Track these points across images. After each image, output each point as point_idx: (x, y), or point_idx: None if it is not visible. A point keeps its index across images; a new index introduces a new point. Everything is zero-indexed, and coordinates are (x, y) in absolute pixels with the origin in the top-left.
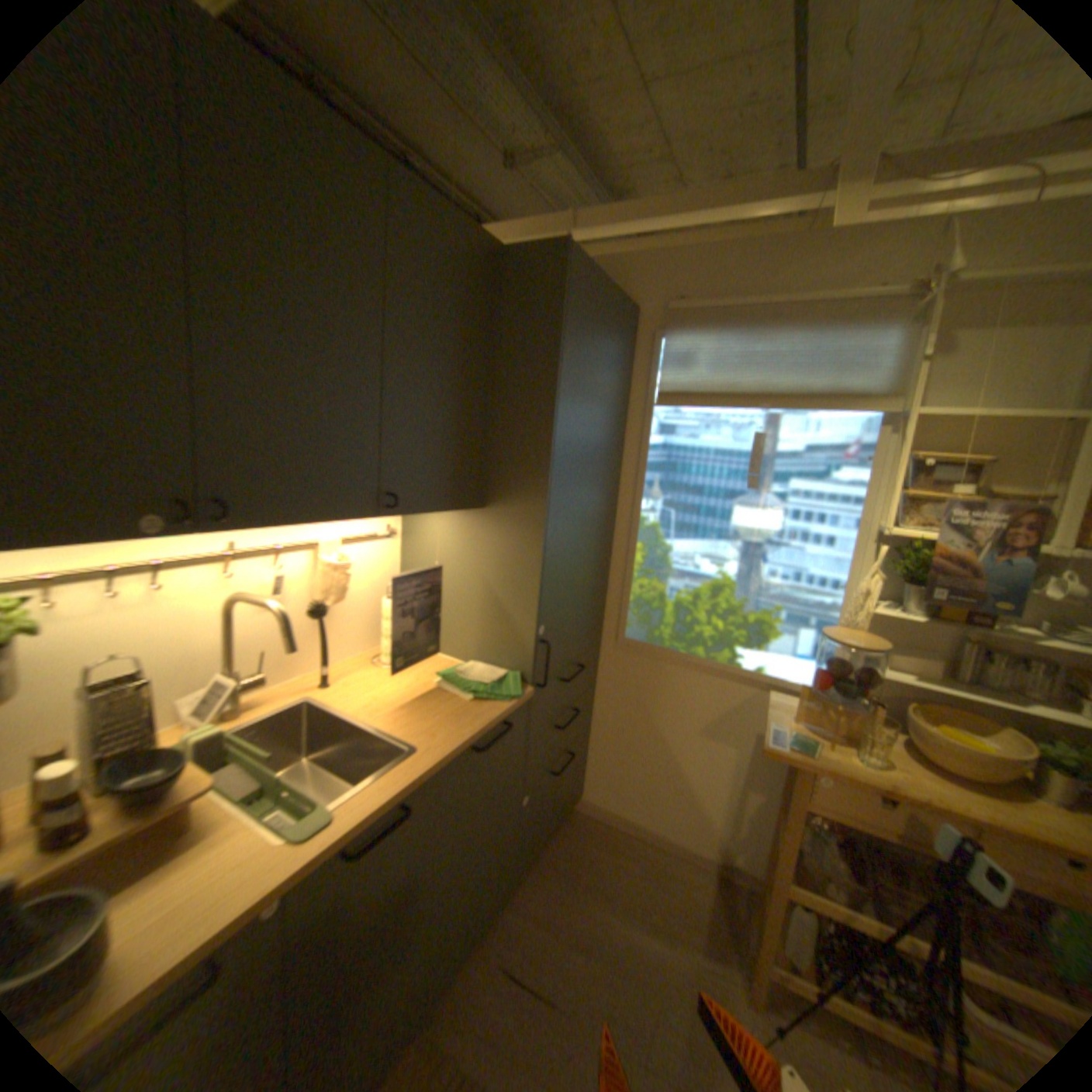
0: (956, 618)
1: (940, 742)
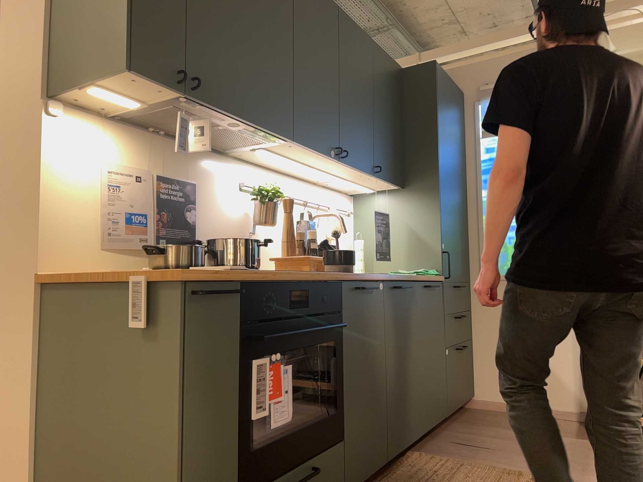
0: None
1: None
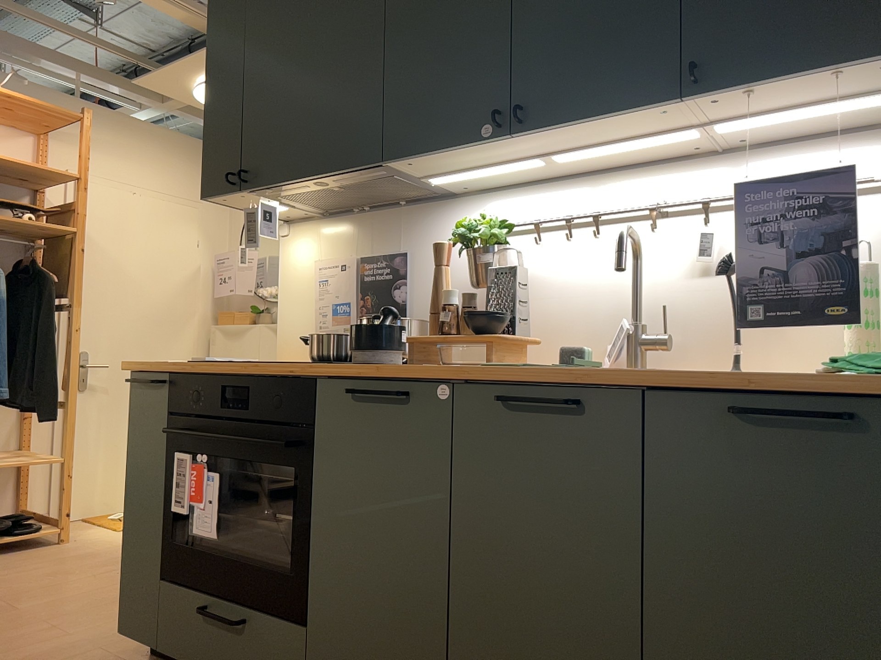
0: None
1: None
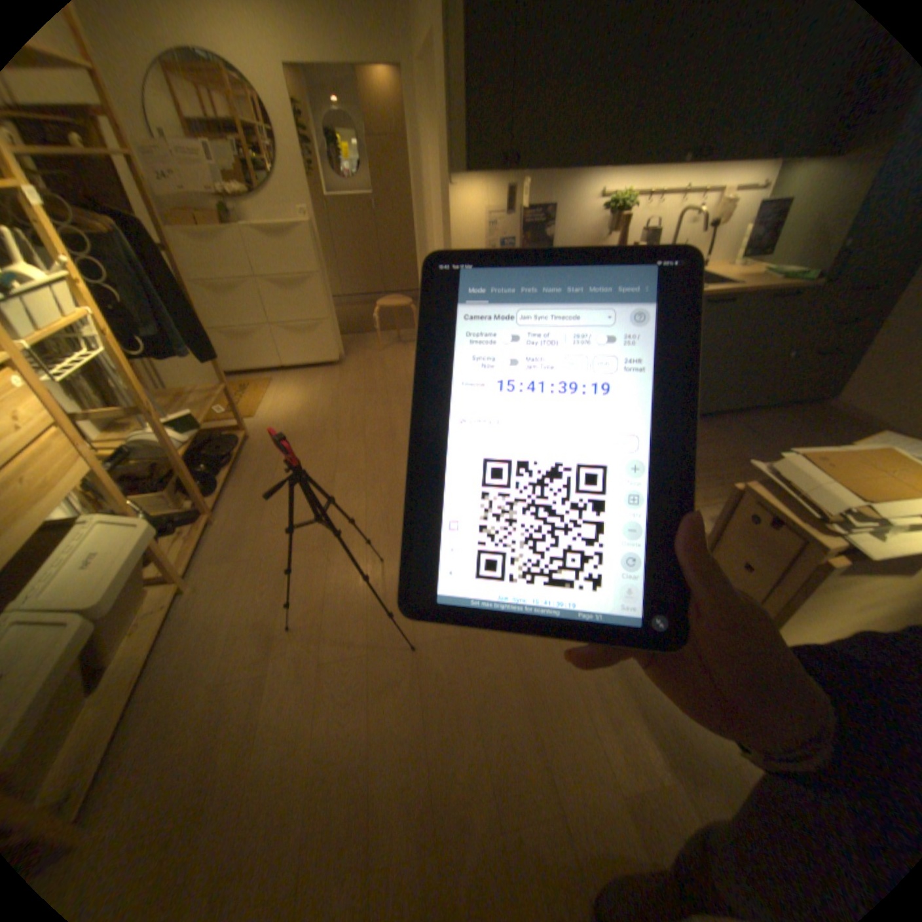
0: None
1: None
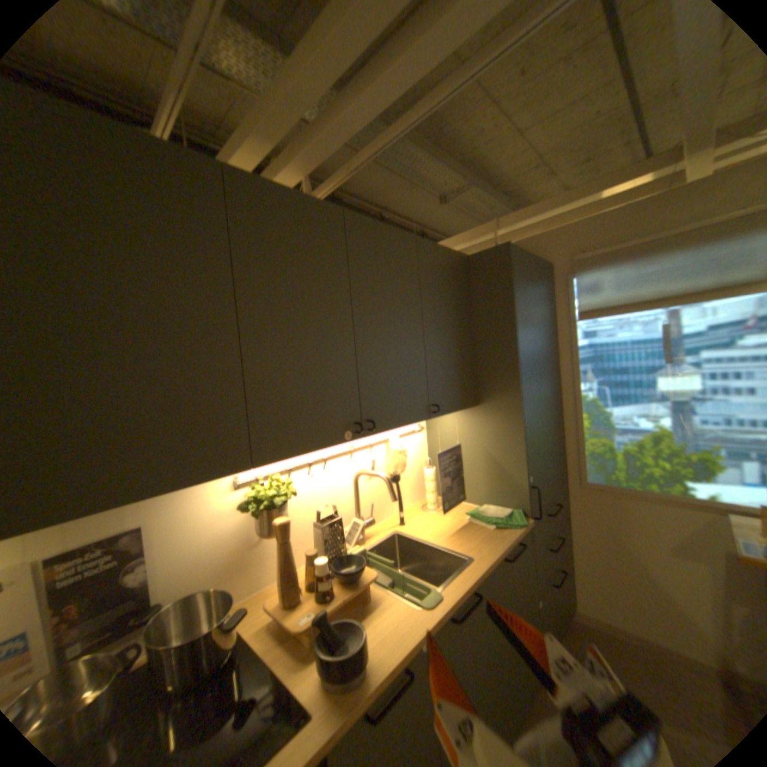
0: None
1: None
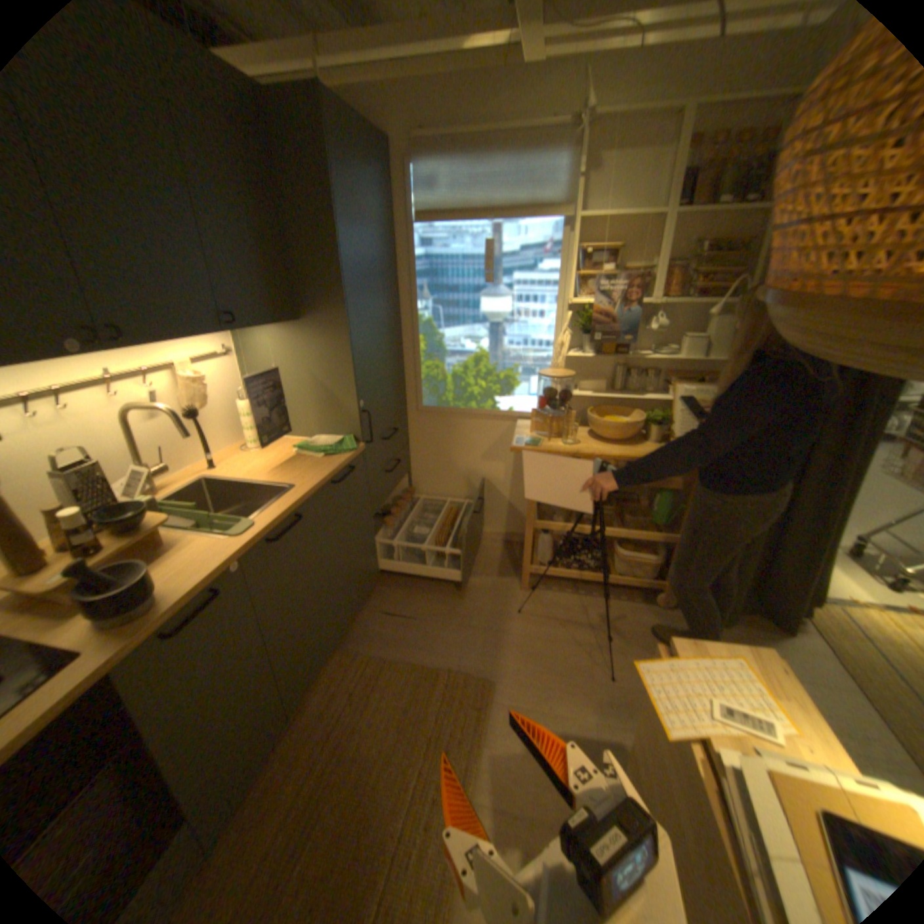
0: (611, 353)
1: (598, 423)
